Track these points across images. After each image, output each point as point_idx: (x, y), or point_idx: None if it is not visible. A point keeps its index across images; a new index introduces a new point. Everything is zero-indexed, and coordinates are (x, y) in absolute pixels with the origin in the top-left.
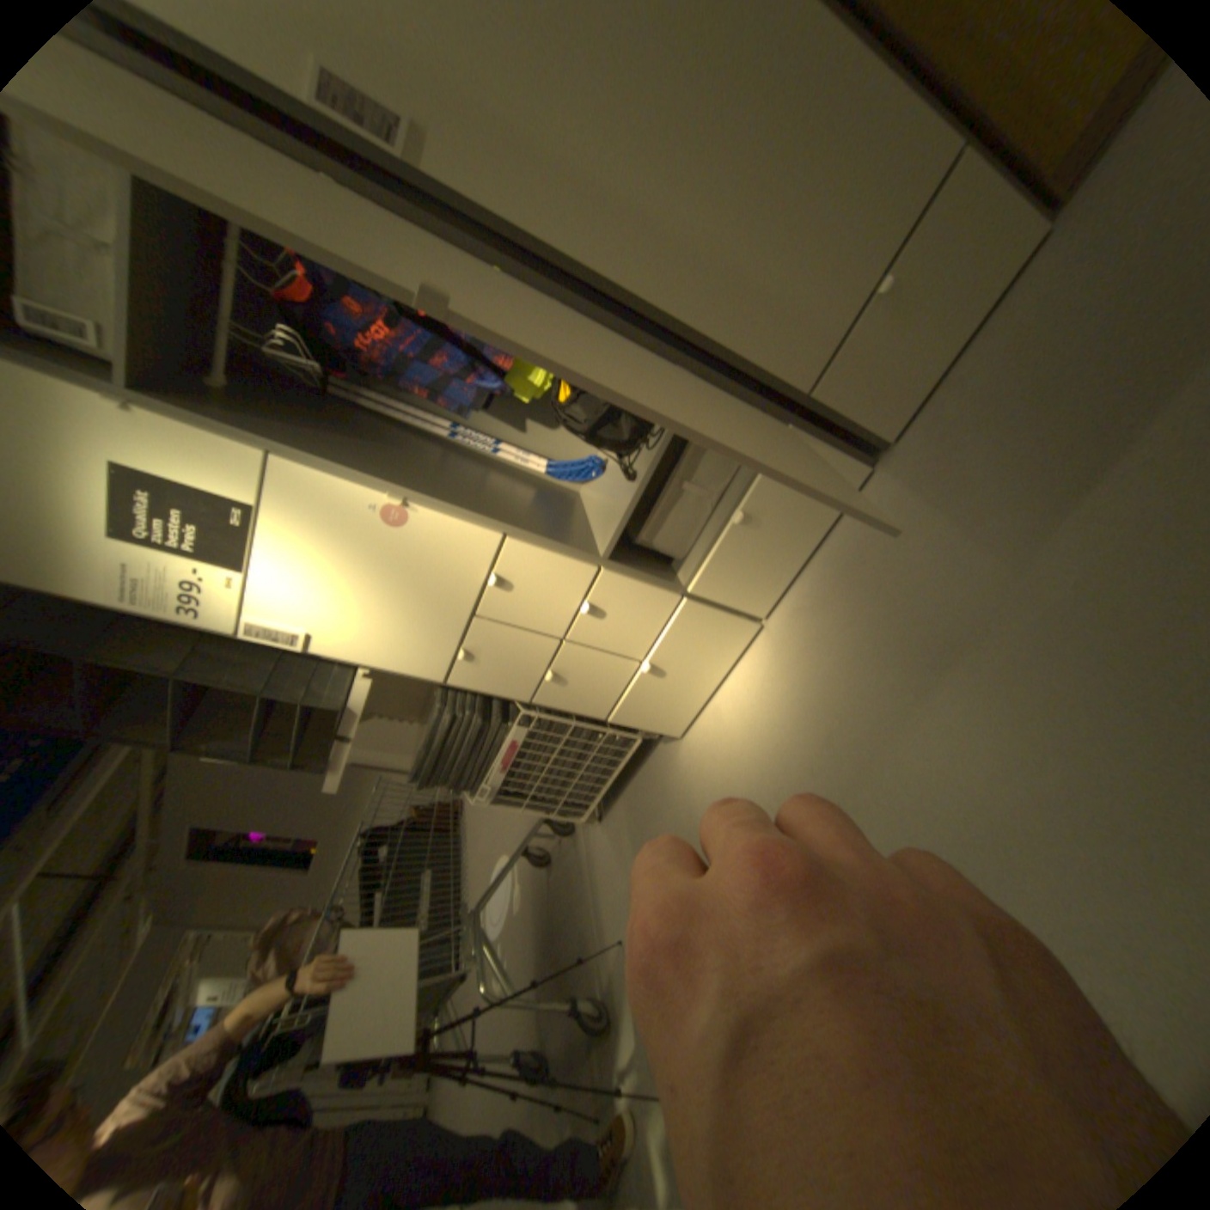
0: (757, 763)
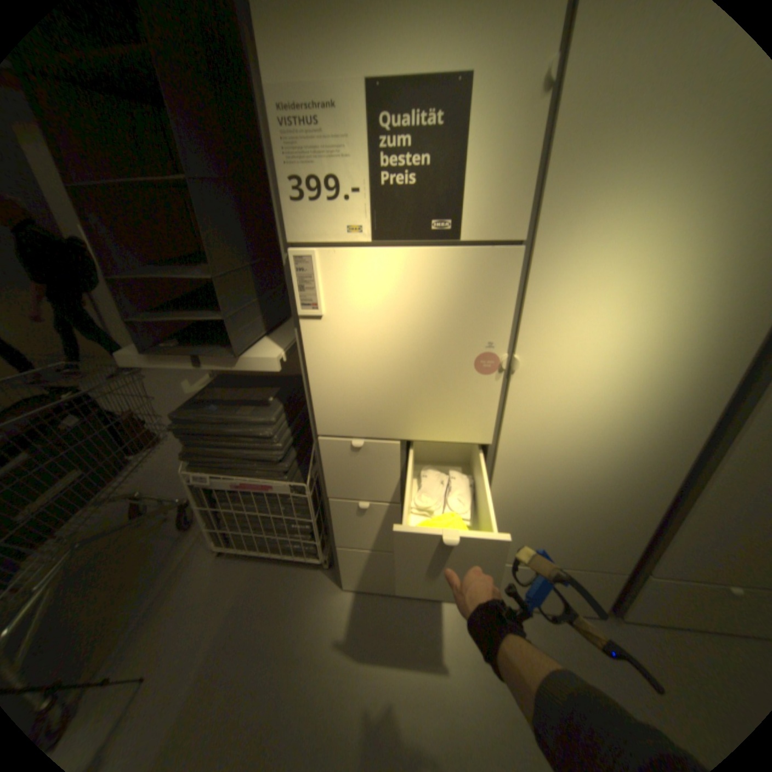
0: (387, 692)
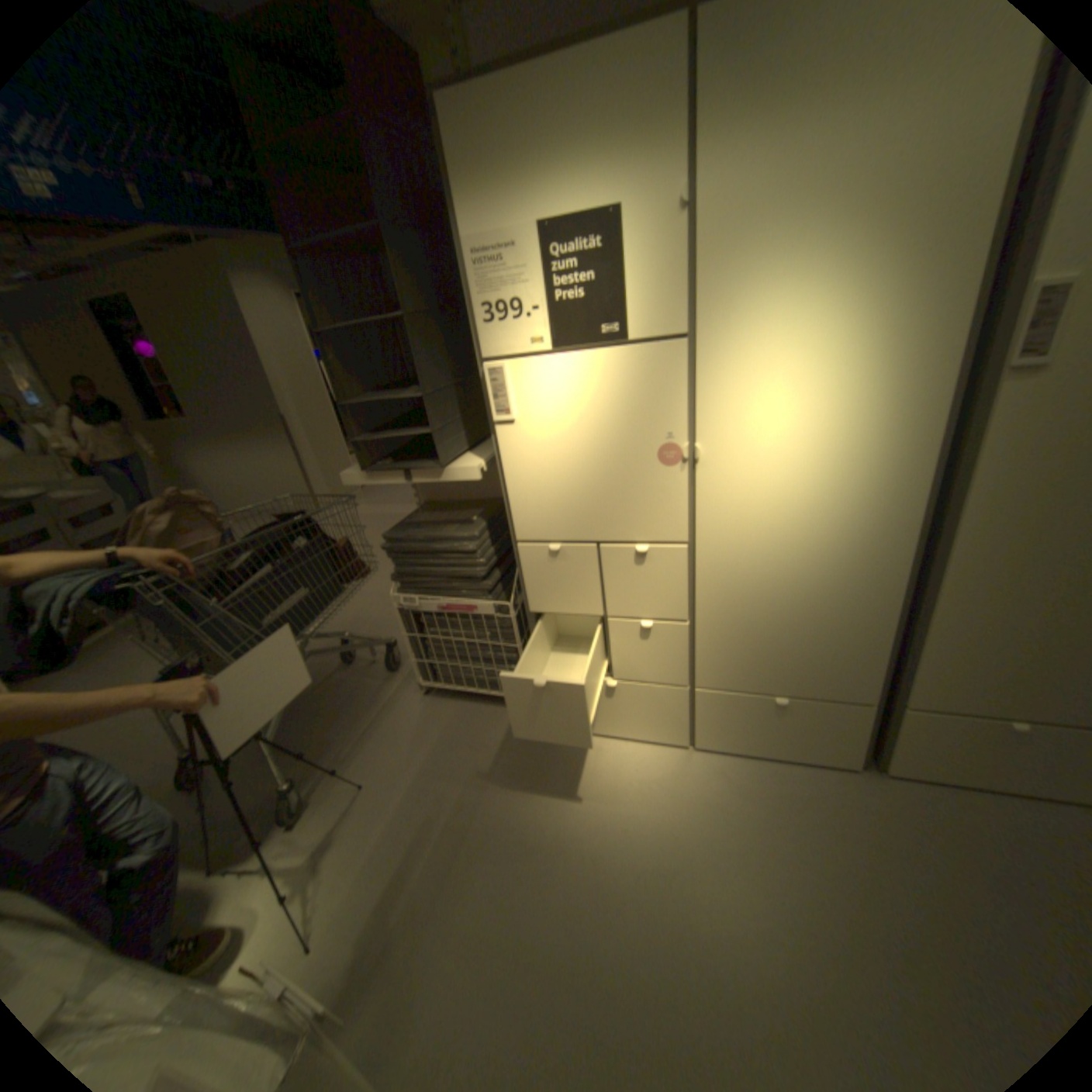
0: (595, 817)
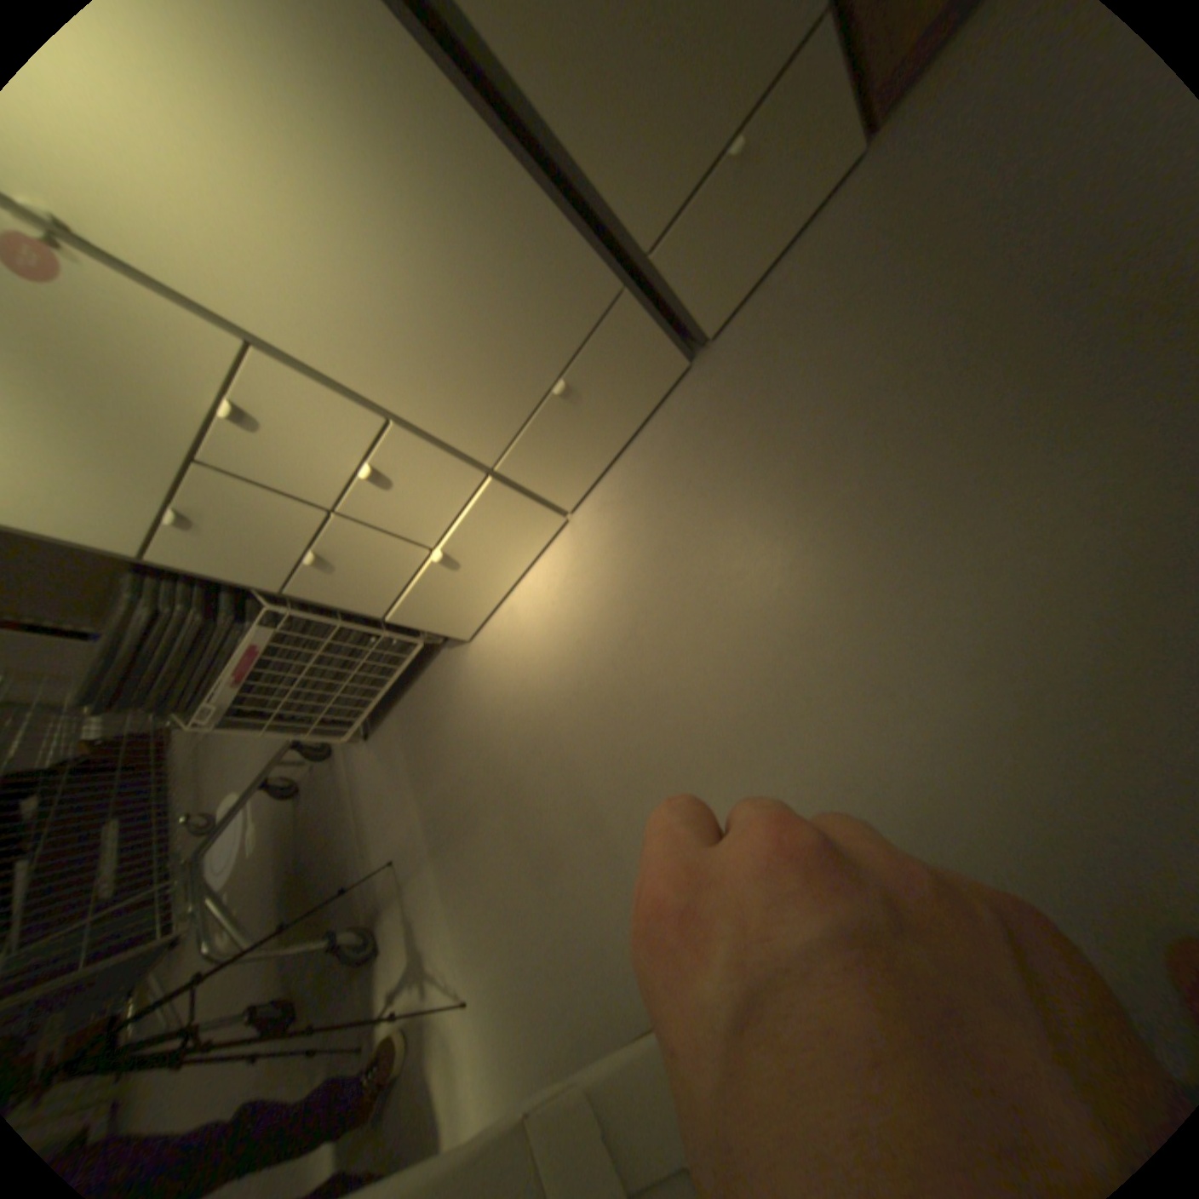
0: (554, 661)
